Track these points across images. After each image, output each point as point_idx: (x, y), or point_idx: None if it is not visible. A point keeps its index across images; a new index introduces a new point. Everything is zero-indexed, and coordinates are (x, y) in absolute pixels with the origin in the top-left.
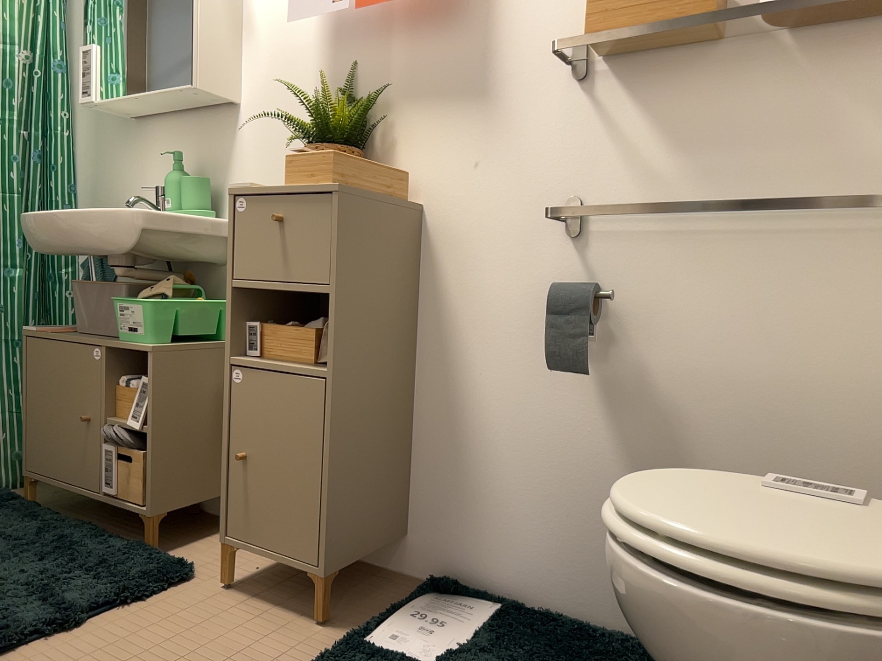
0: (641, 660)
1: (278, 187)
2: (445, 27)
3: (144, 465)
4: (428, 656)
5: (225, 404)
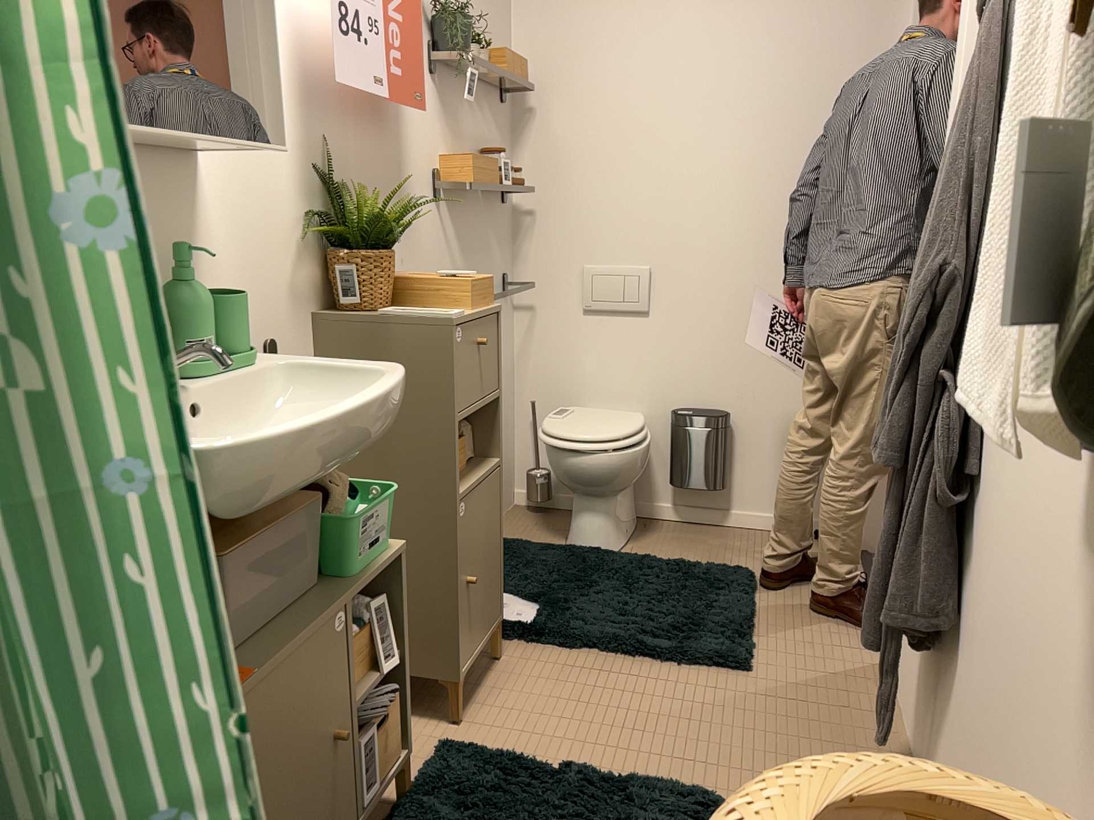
0: (505, 547)
1: (477, 312)
2: (383, 133)
3: (402, 698)
4: (531, 604)
5: (461, 541)
